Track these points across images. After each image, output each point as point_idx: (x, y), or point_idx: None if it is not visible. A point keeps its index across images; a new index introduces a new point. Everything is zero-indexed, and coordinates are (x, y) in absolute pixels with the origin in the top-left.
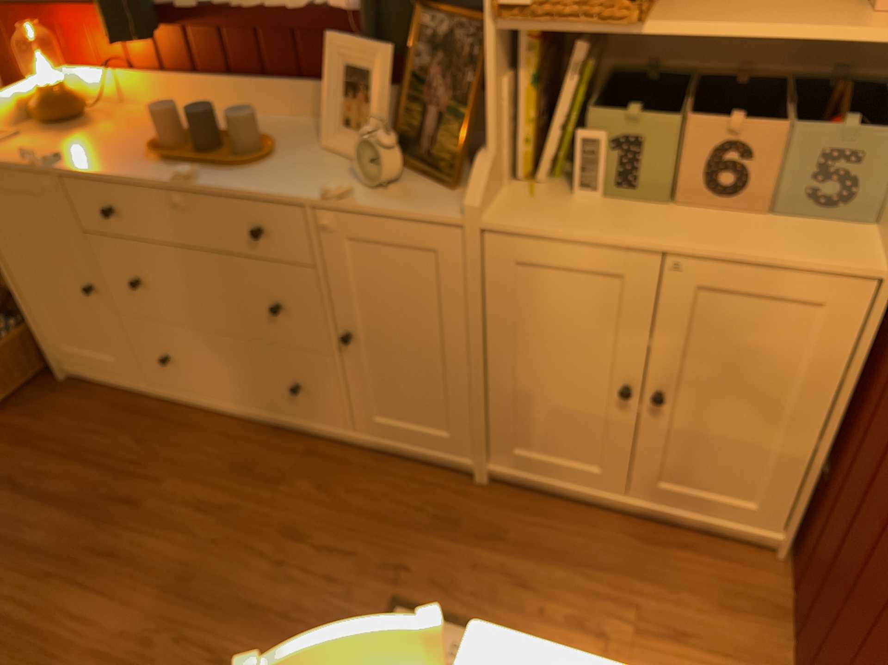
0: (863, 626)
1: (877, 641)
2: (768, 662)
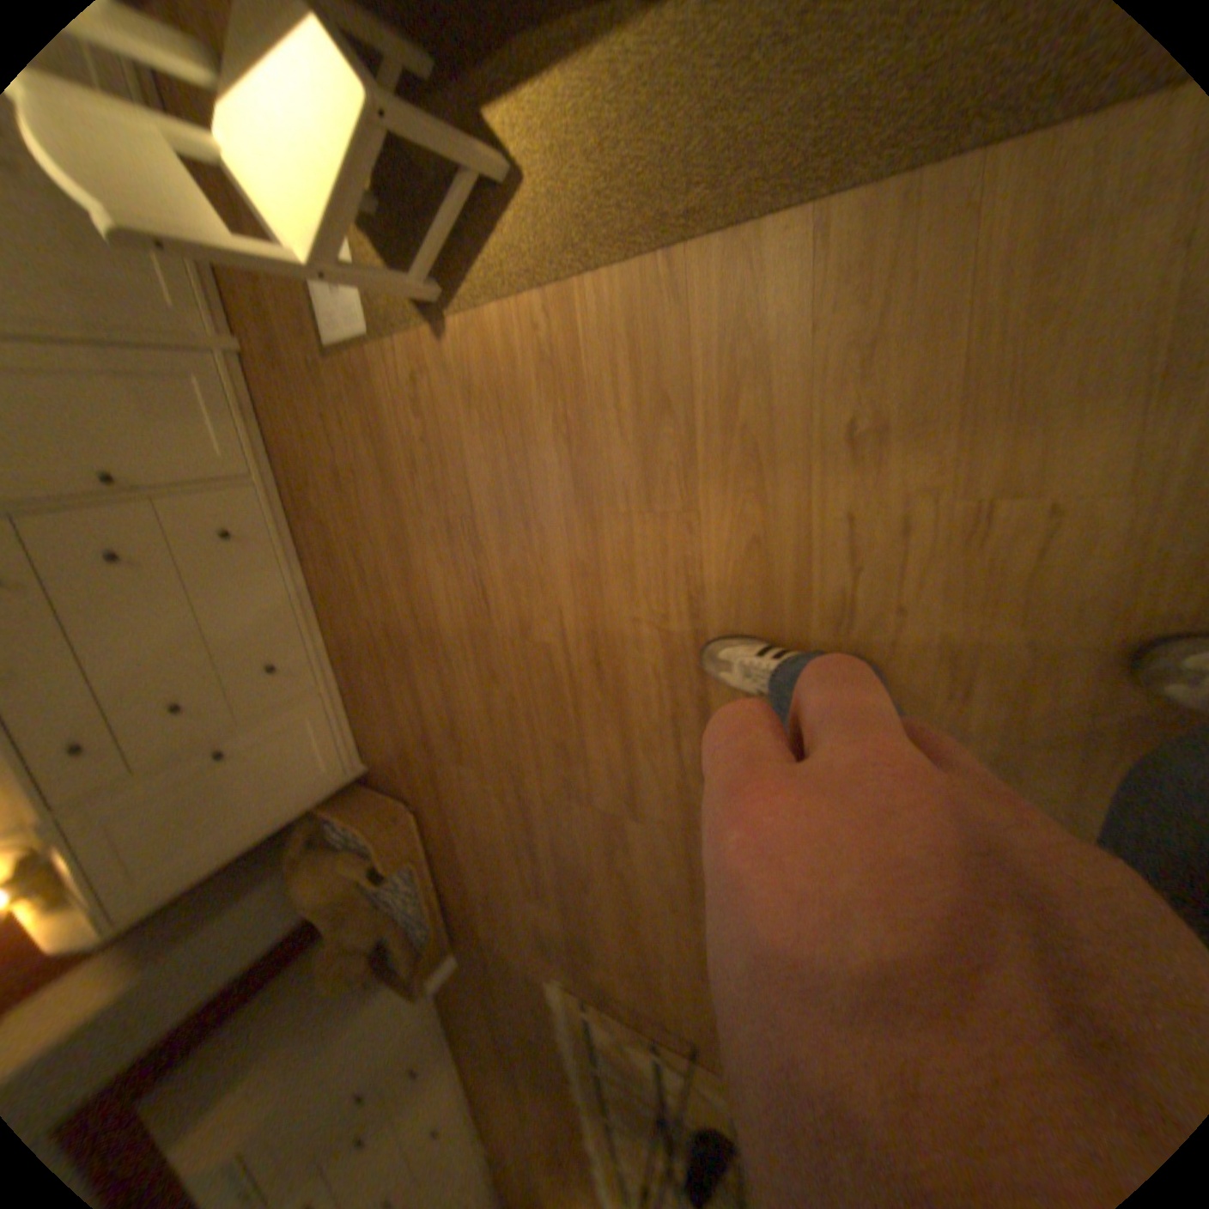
0: None
1: None
2: None
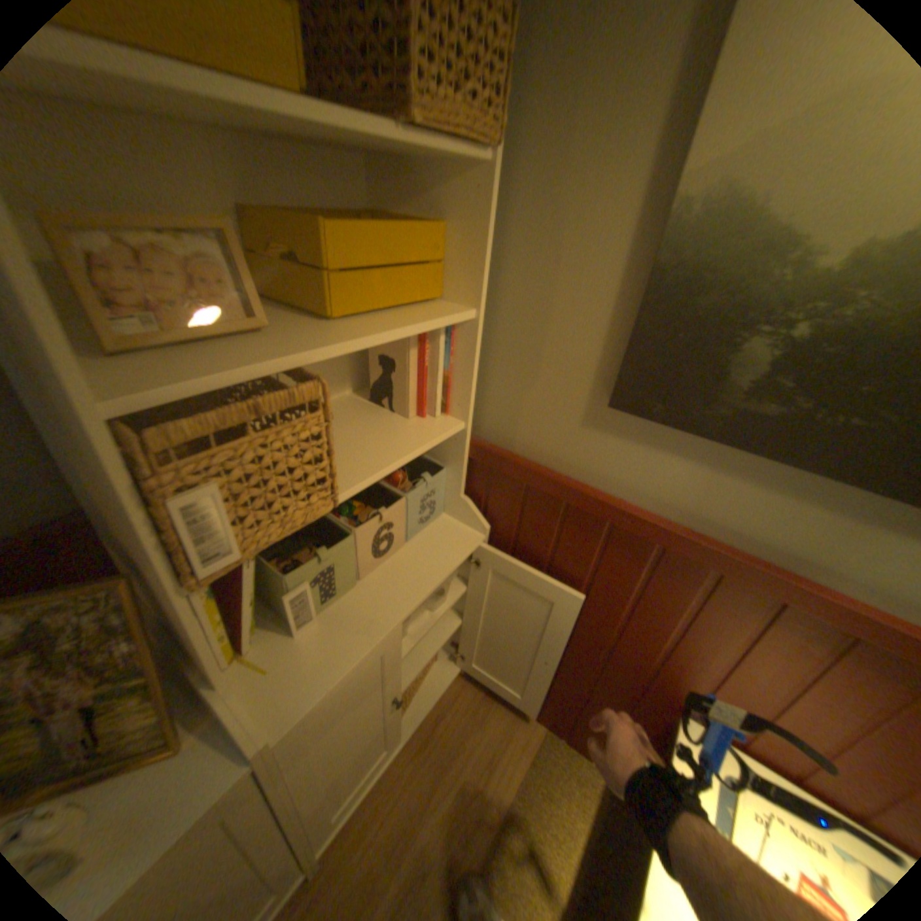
0: (591, 679)
1: (613, 682)
2: (519, 721)
